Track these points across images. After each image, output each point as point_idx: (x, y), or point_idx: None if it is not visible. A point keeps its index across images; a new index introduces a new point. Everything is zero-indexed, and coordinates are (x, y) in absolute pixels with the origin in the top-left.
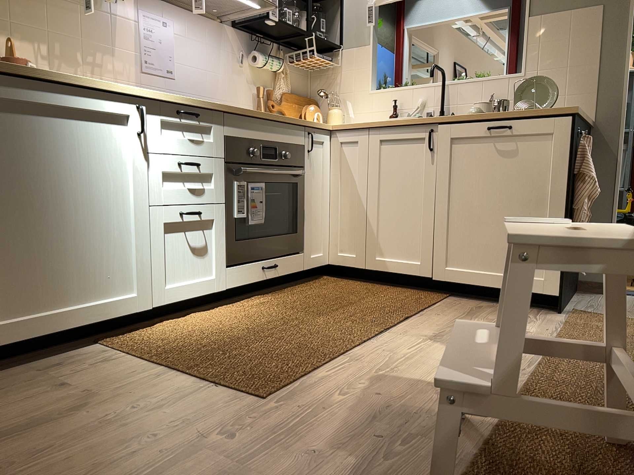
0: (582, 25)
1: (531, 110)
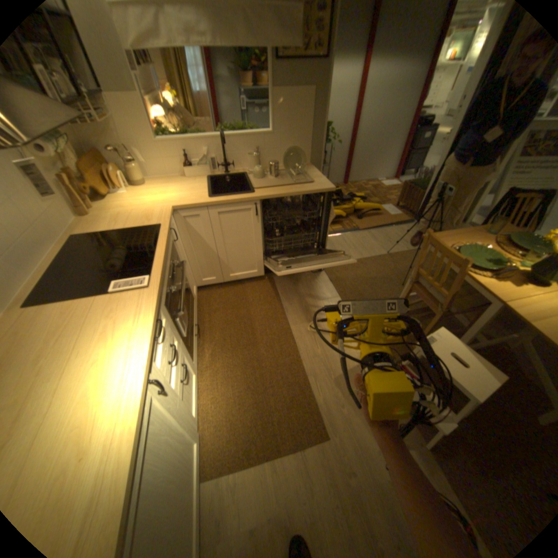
0: (306, 97)
1: (314, 189)
